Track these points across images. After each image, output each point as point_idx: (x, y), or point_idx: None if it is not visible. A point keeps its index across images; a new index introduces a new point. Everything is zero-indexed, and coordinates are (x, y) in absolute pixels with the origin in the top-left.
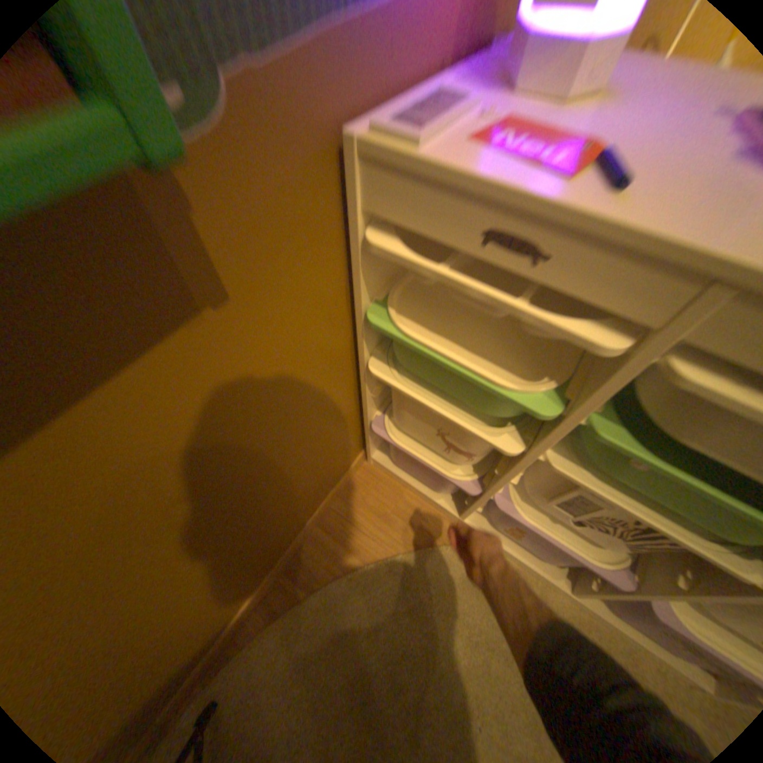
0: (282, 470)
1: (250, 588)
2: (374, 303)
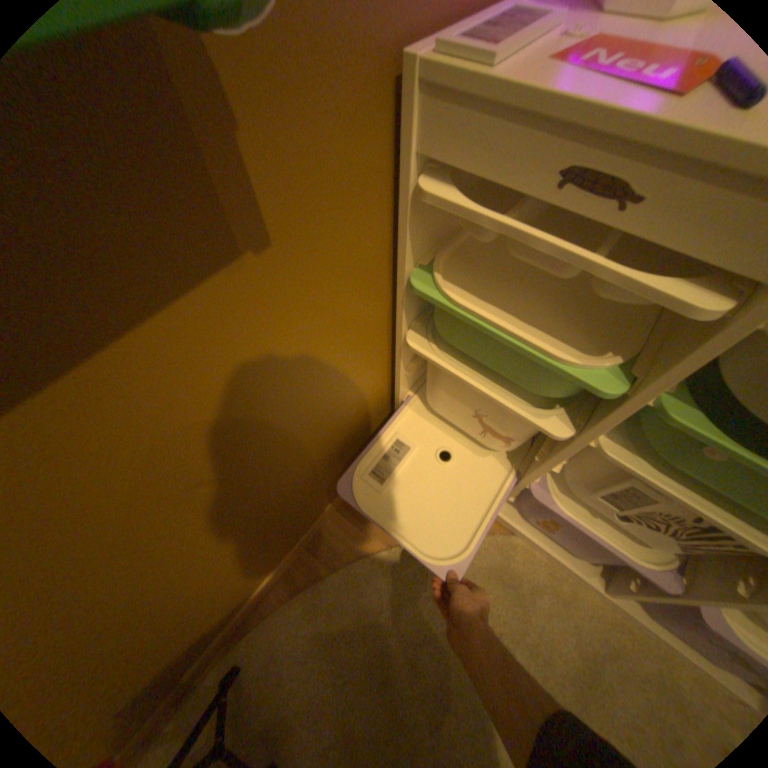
0: (313, 444)
1: (274, 561)
2: (418, 269)
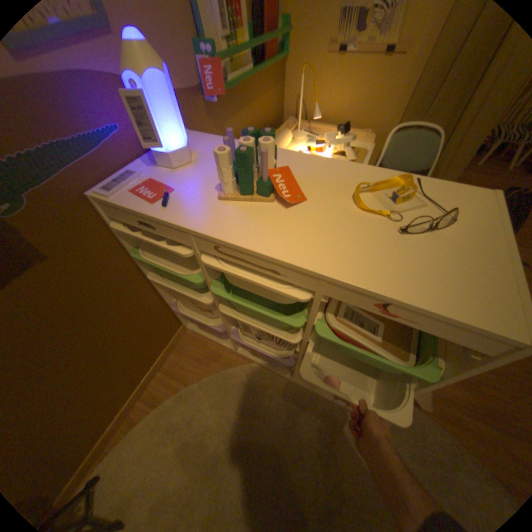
0: (112, 334)
1: (115, 408)
2: (135, 248)
